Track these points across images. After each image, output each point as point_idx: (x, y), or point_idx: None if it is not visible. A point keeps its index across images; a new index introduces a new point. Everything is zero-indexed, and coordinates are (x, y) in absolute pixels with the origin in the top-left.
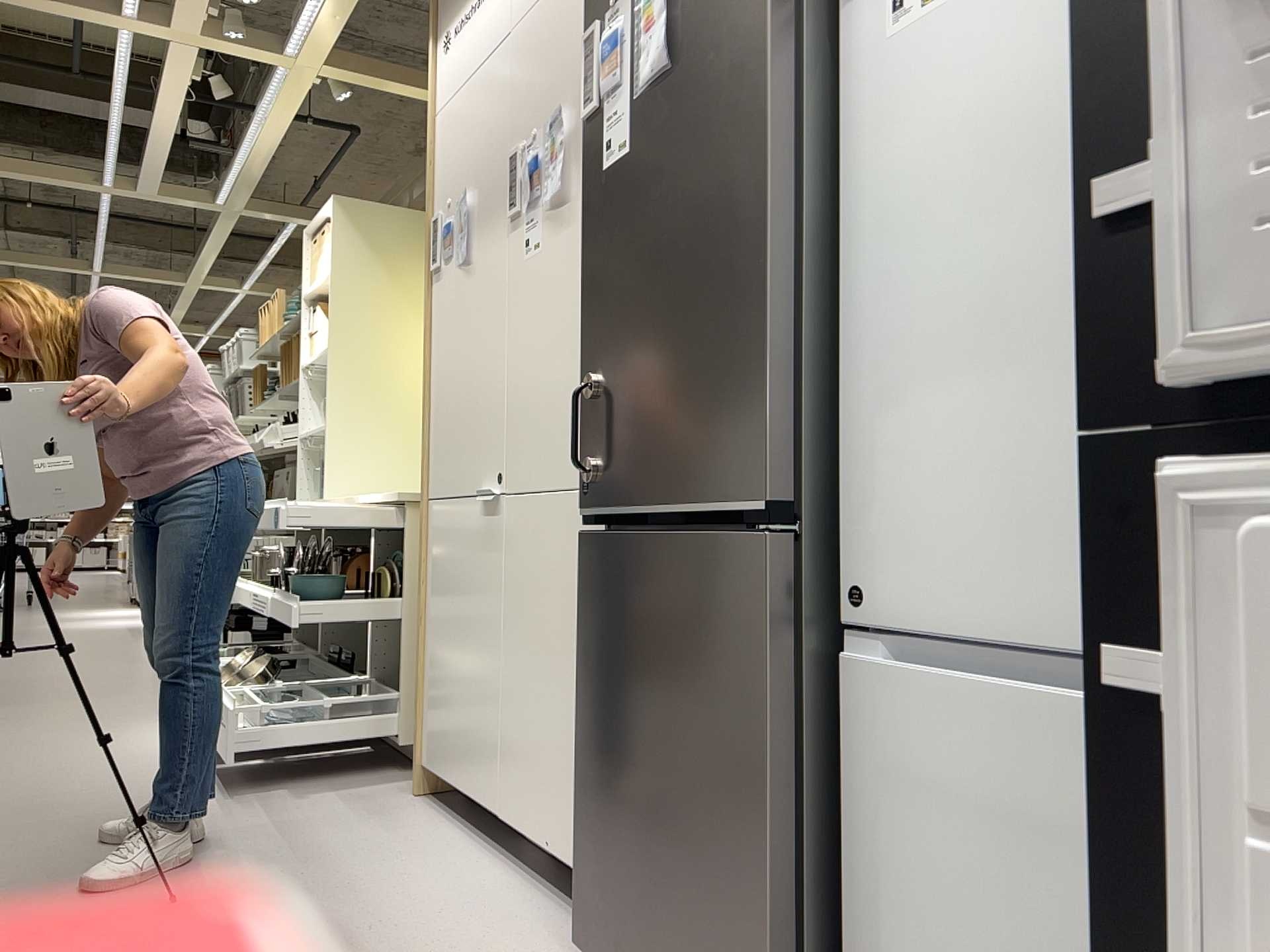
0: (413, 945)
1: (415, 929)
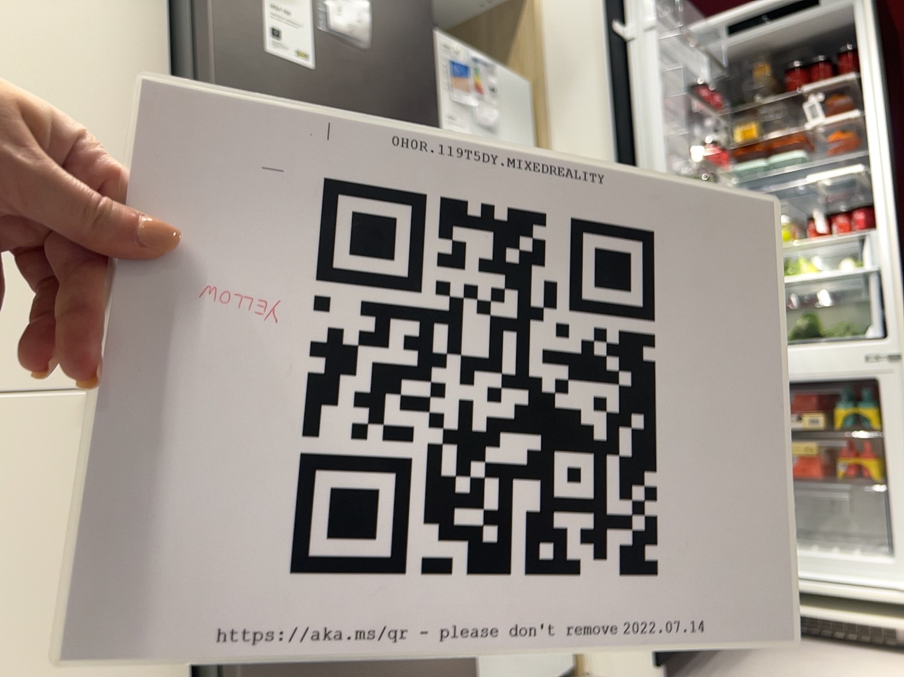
0: None
1: None
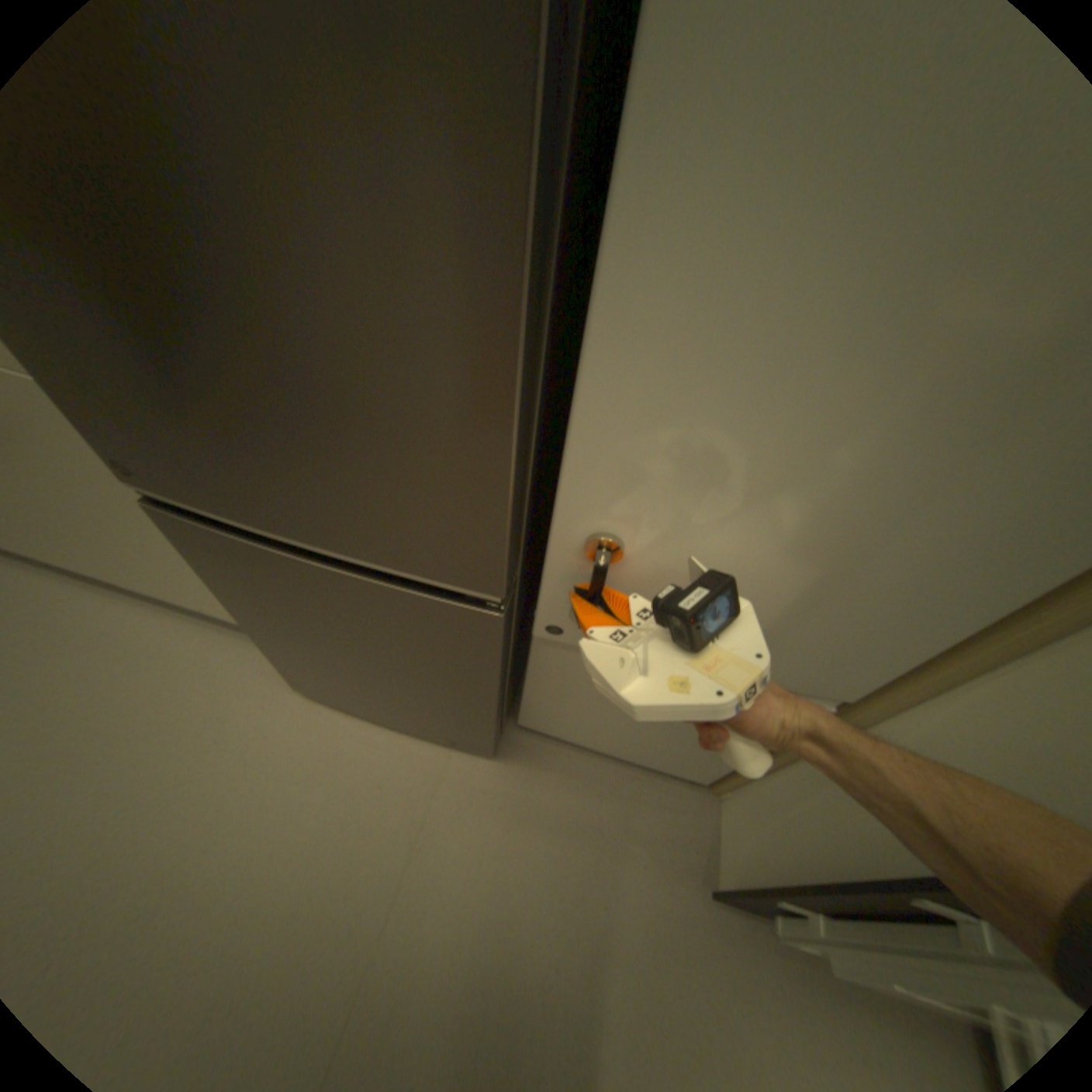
0: (159, 743)
1: (144, 726)
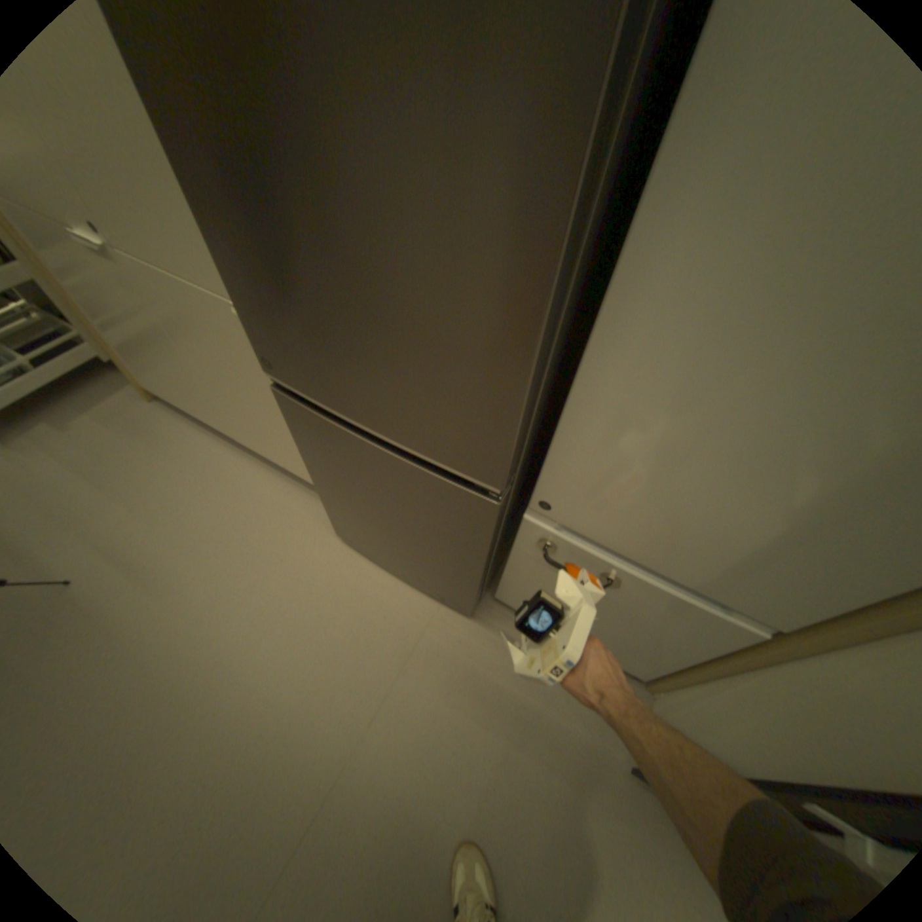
0: (247, 552)
1: (240, 539)
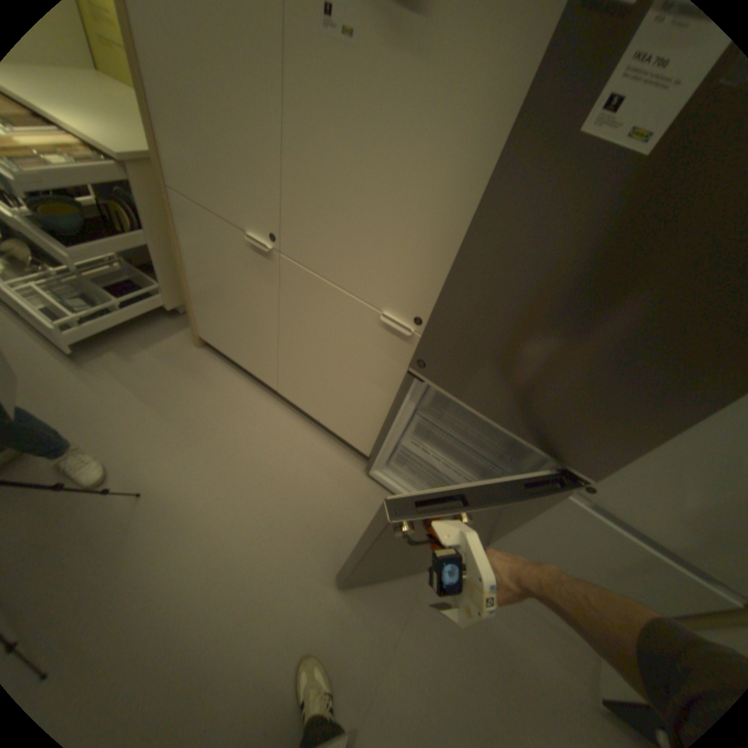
0: (286, 487)
1: (279, 475)
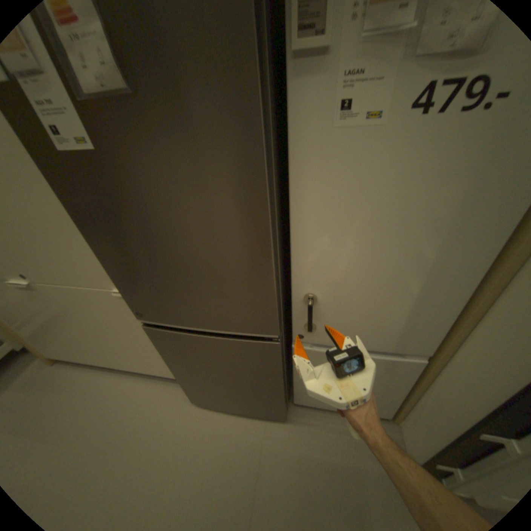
0: (136, 439)
1: (129, 432)
